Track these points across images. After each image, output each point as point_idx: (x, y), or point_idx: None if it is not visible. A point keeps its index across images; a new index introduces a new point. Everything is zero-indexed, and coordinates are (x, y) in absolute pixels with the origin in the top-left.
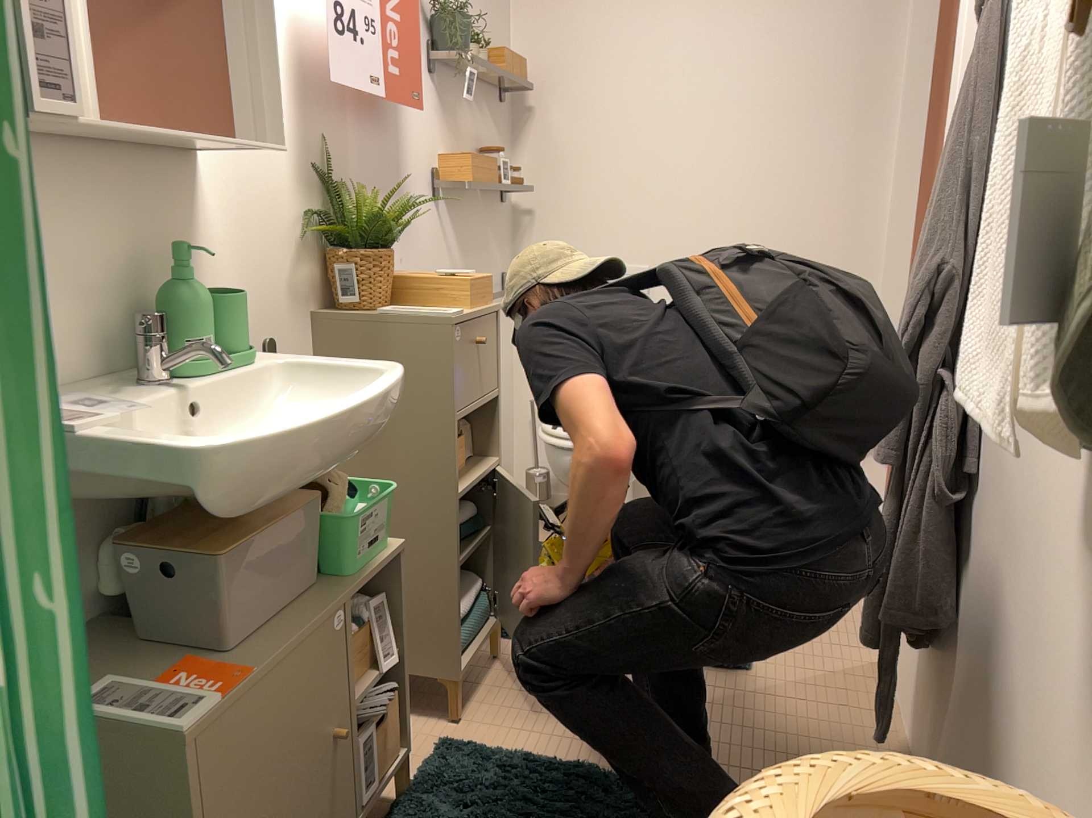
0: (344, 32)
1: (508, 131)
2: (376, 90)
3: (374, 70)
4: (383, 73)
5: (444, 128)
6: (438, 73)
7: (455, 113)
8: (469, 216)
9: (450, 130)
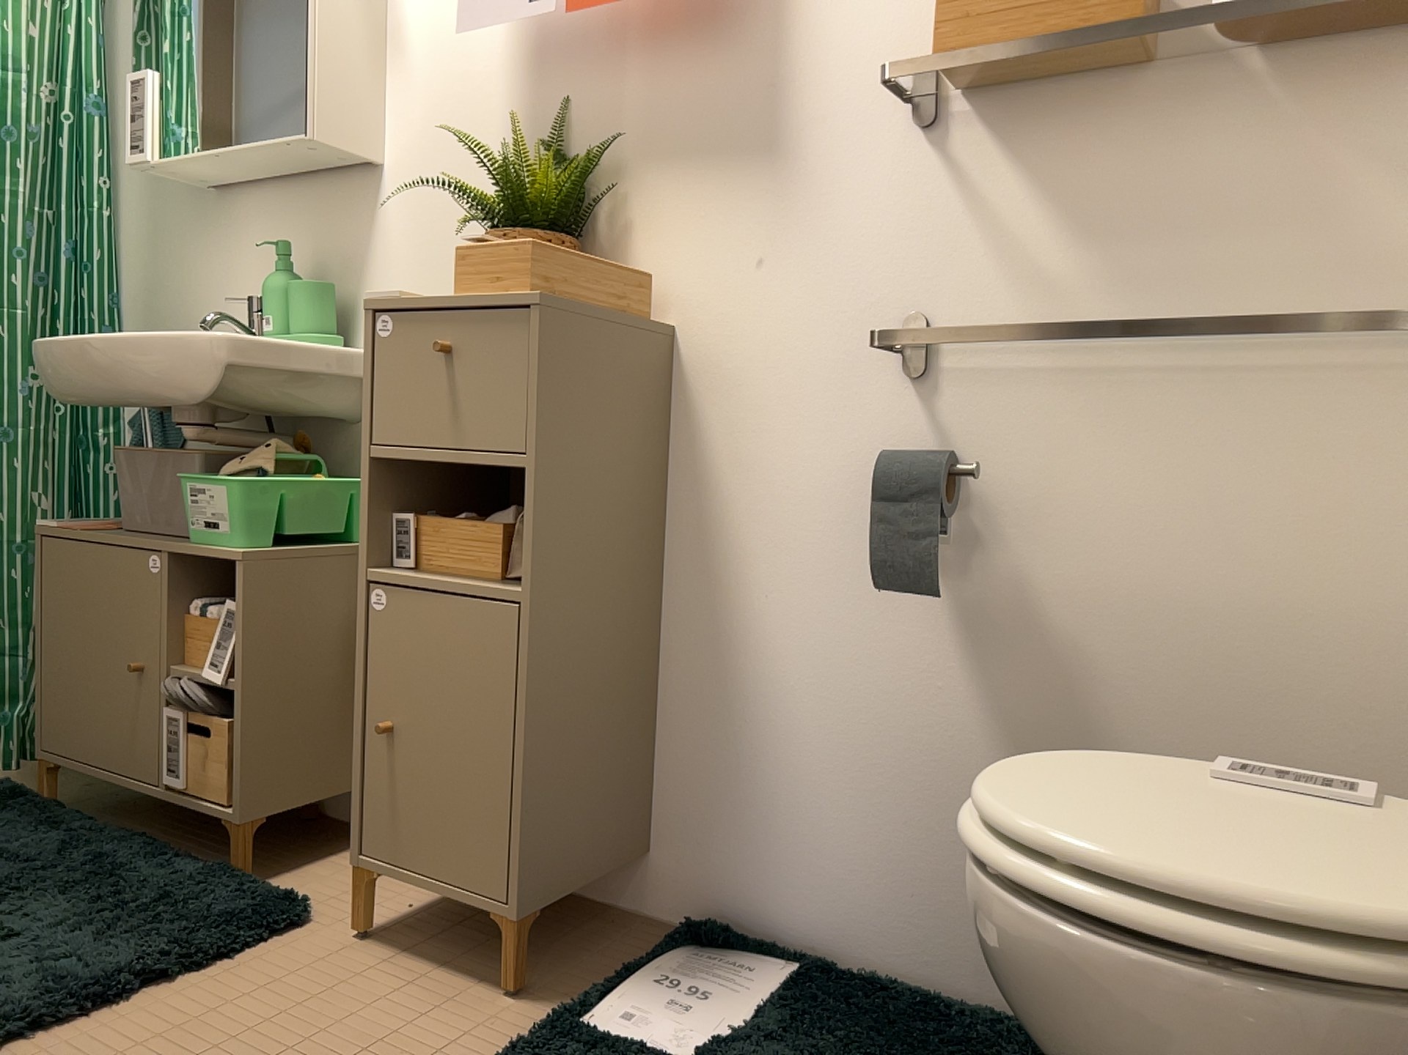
0: None
1: None
2: (535, 17)
3: None
4: None
5: None
6: None
7: None
8: (1142, 140)
9: None
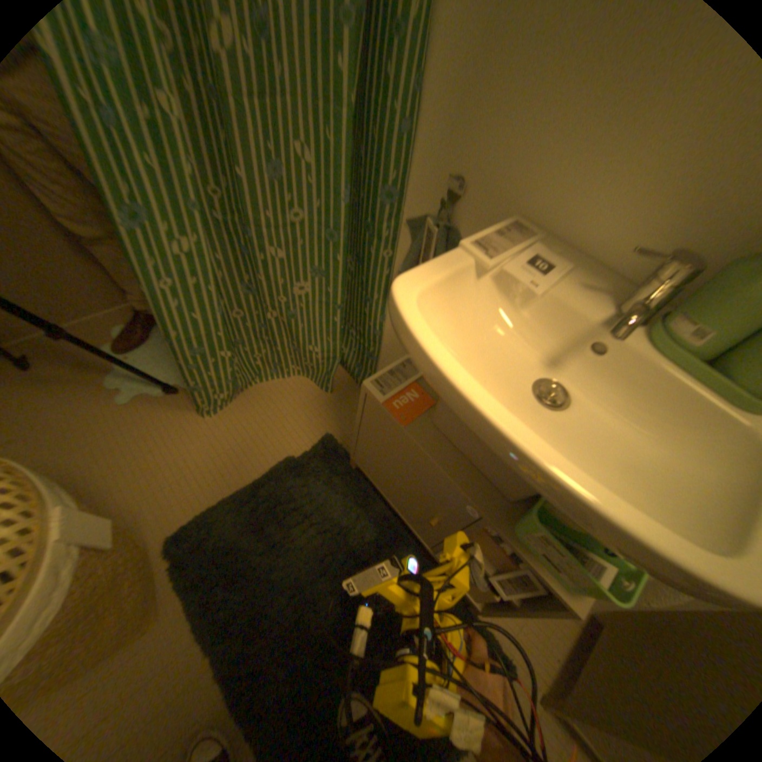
0: None
1: None
2: None
3: None
4: None
5: None
6: None
7: None
8: None
9: None
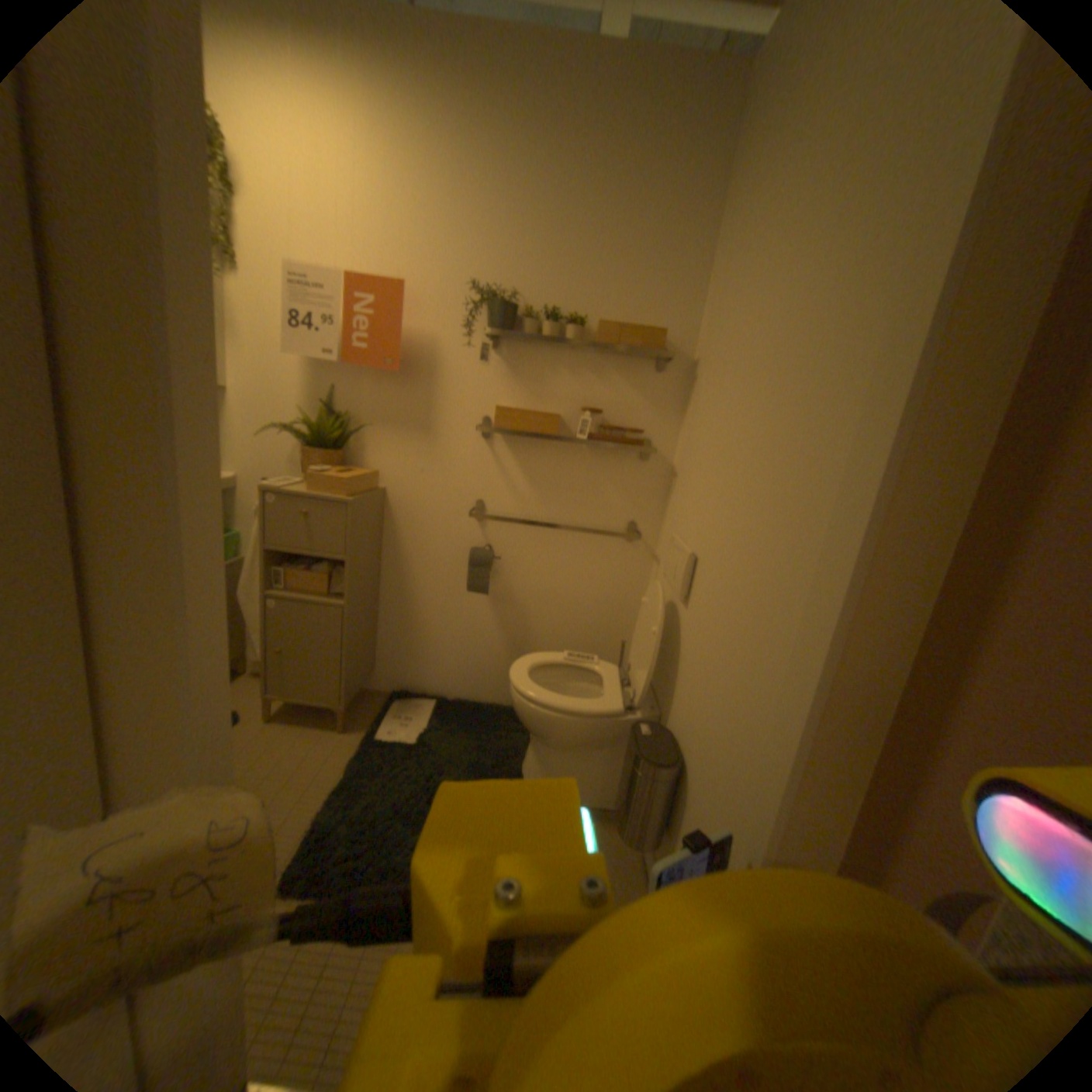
0: (294, 321)
1: (677, 392)
2: (324, 353)
3: (325, 341)
4: (339, 342)
5: (511, 383)
6: (509, 341)
7: (537, 373)
8: (557, 457)
9: (524, 385)
